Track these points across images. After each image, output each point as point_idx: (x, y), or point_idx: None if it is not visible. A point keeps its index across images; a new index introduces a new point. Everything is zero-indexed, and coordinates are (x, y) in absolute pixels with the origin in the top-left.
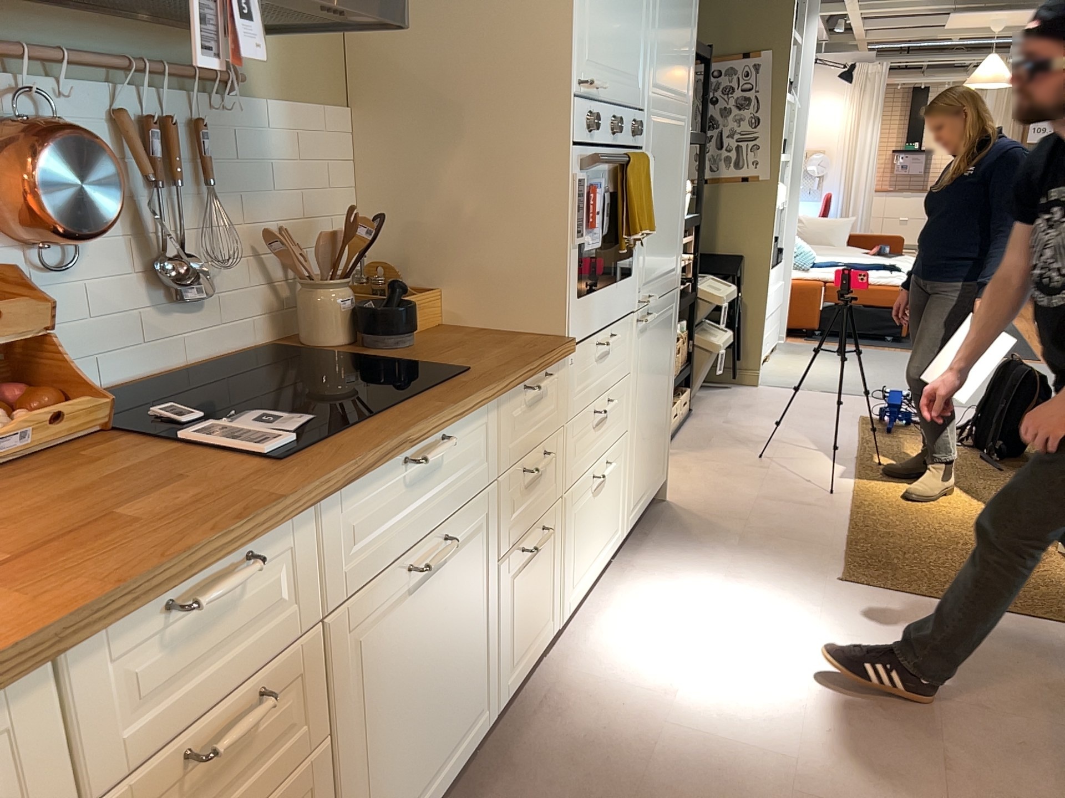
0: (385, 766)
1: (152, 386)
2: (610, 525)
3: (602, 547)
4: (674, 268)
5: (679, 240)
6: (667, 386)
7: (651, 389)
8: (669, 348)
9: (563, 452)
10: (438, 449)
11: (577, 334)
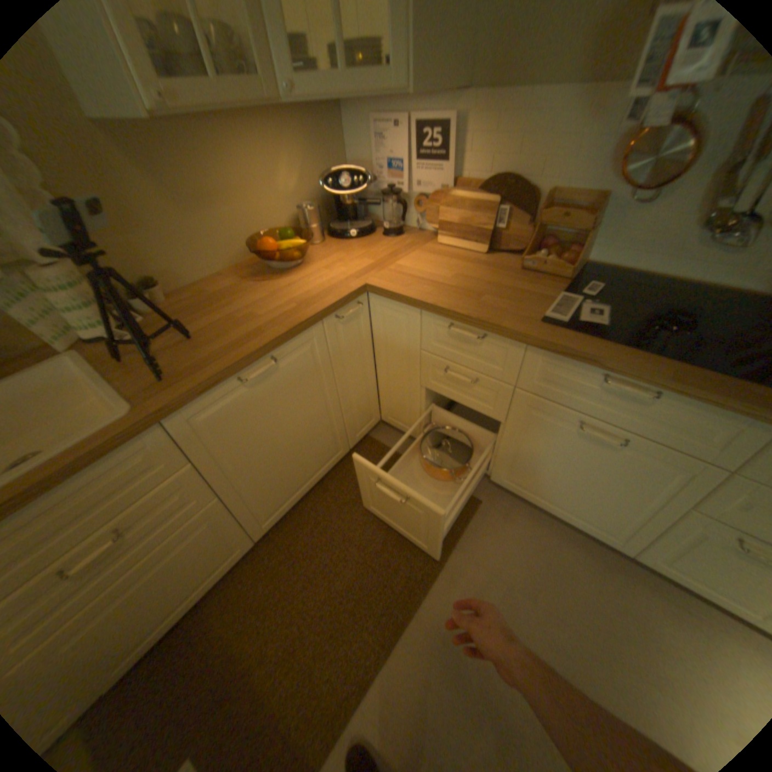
0: (532, 467)
1: (664, 280)
2: None
3: None
4: None
5: None
6: None
7: None
8: None
9: None
10: (634, 388)
11: None
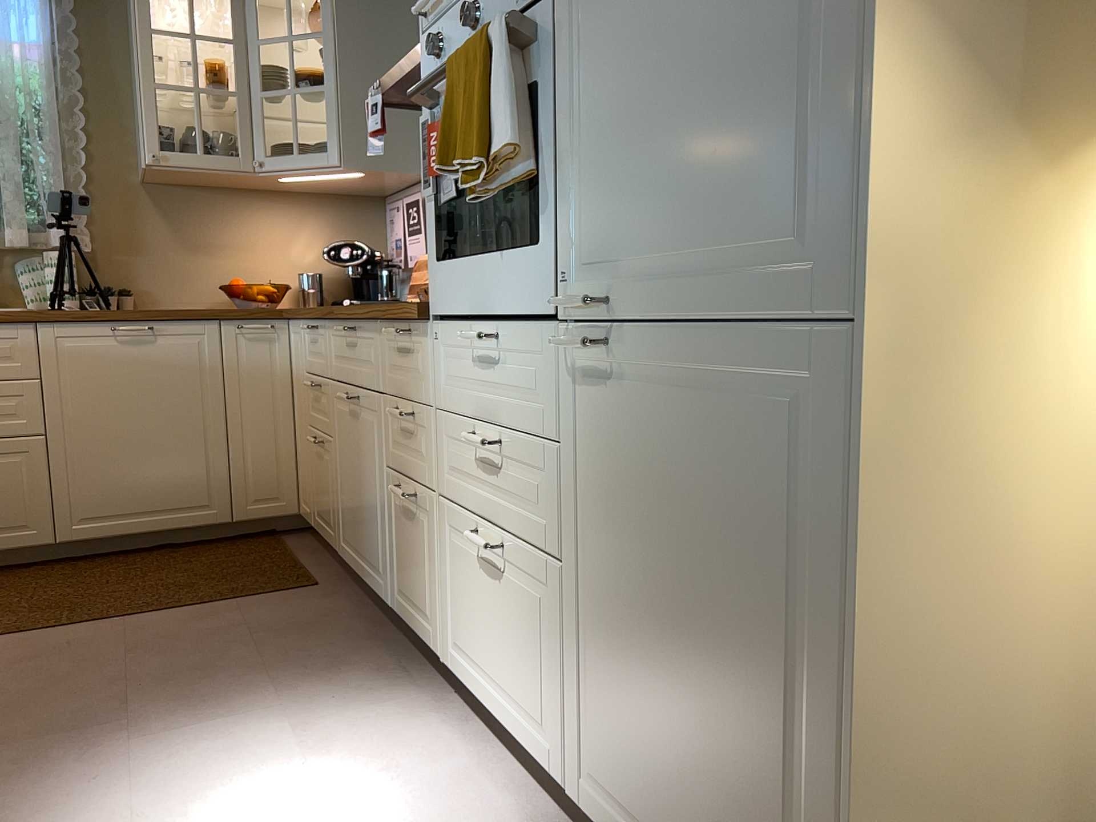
0: (345, 497)
1: None
2: (525, 689)
3: (510, 699)
4: (792, 246)
5: (835, 135)
6: (782, 668)
7: (655, 565)
8: (785, 533)
9: (435, 440)
10: (339, 326)
11: (439, 305)
